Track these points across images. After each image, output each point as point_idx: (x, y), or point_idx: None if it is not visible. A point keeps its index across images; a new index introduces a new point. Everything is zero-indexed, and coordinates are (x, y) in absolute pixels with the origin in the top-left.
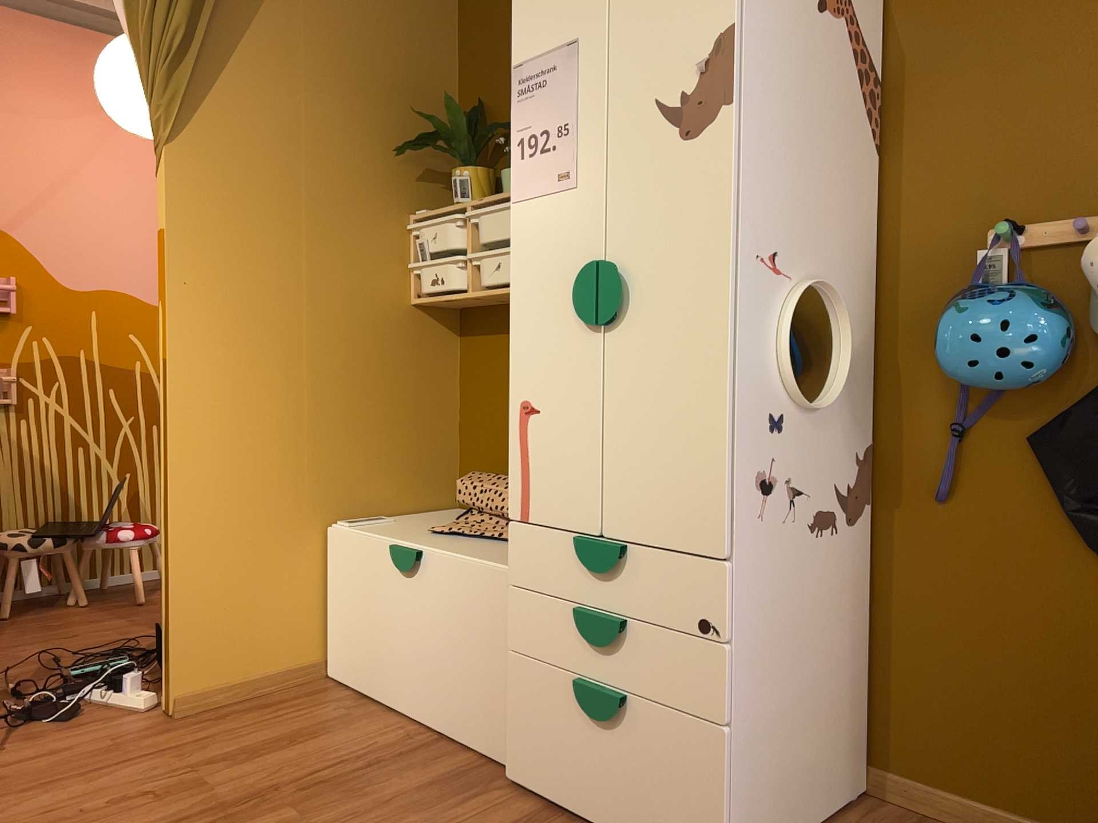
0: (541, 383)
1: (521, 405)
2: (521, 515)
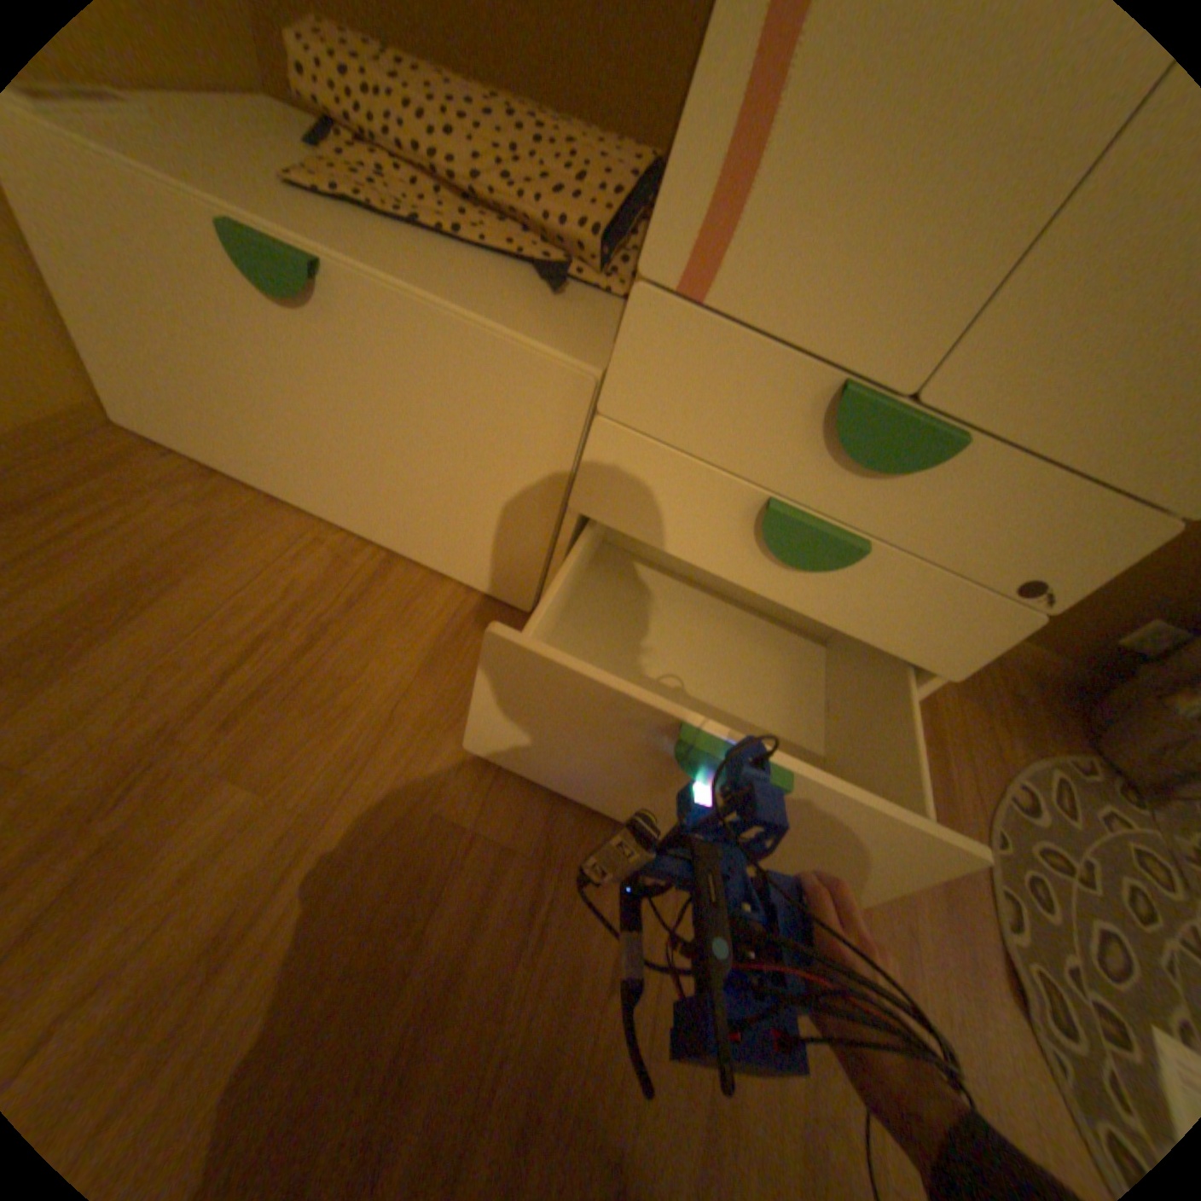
0: None
1: None
2: (686, 276)
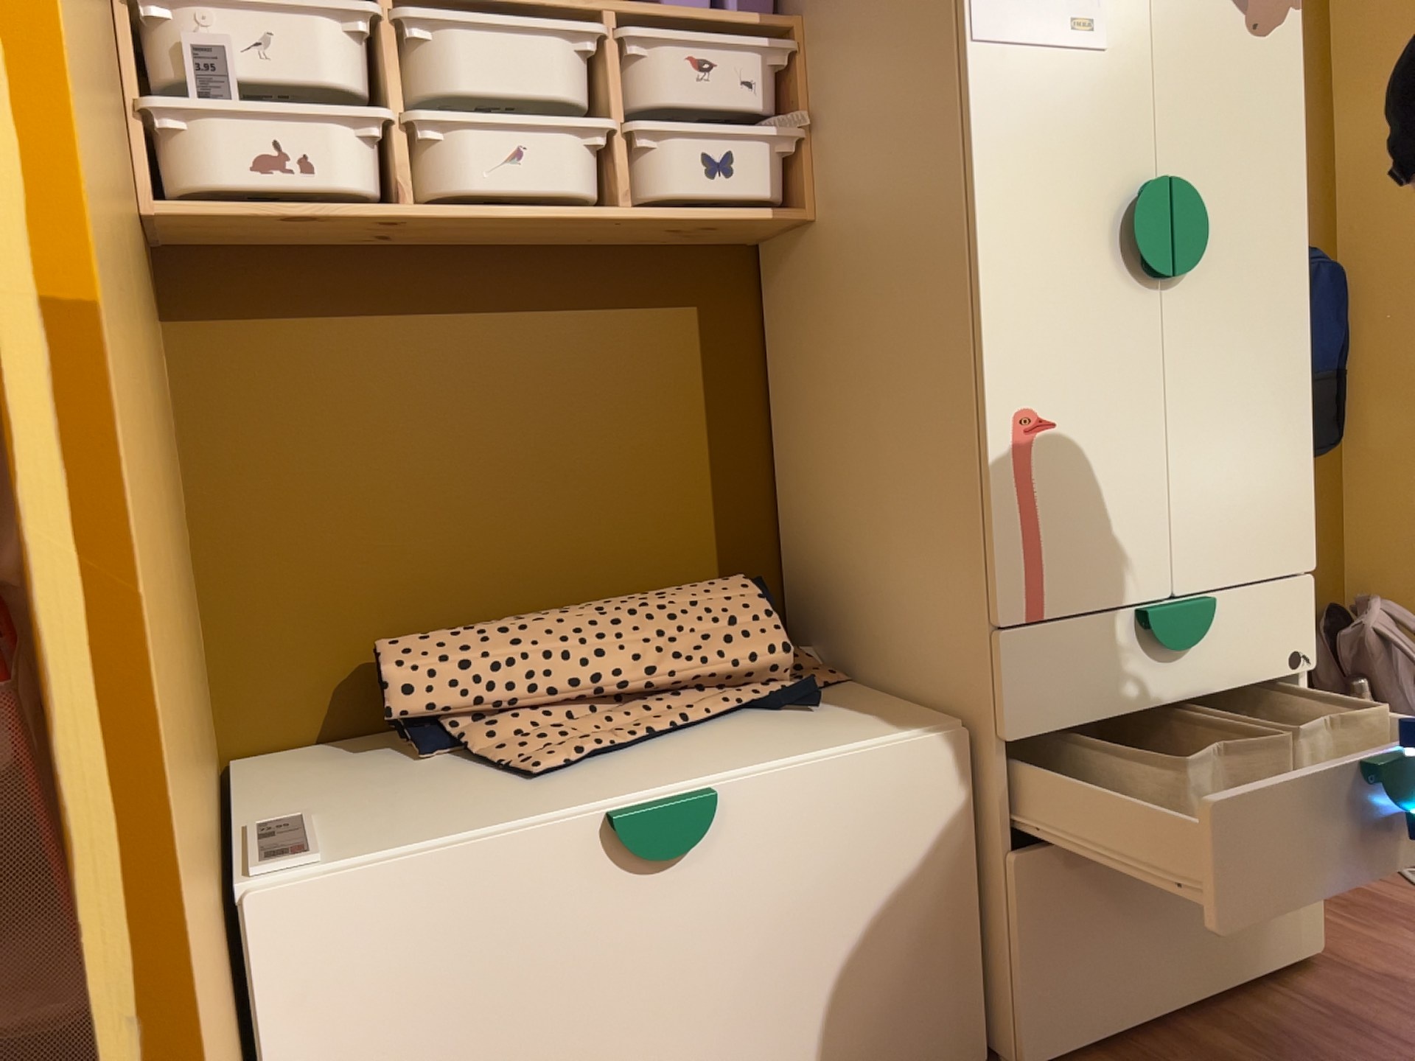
0: (1060, 377)
1: (1021, 420)
2: (1031, 613)
